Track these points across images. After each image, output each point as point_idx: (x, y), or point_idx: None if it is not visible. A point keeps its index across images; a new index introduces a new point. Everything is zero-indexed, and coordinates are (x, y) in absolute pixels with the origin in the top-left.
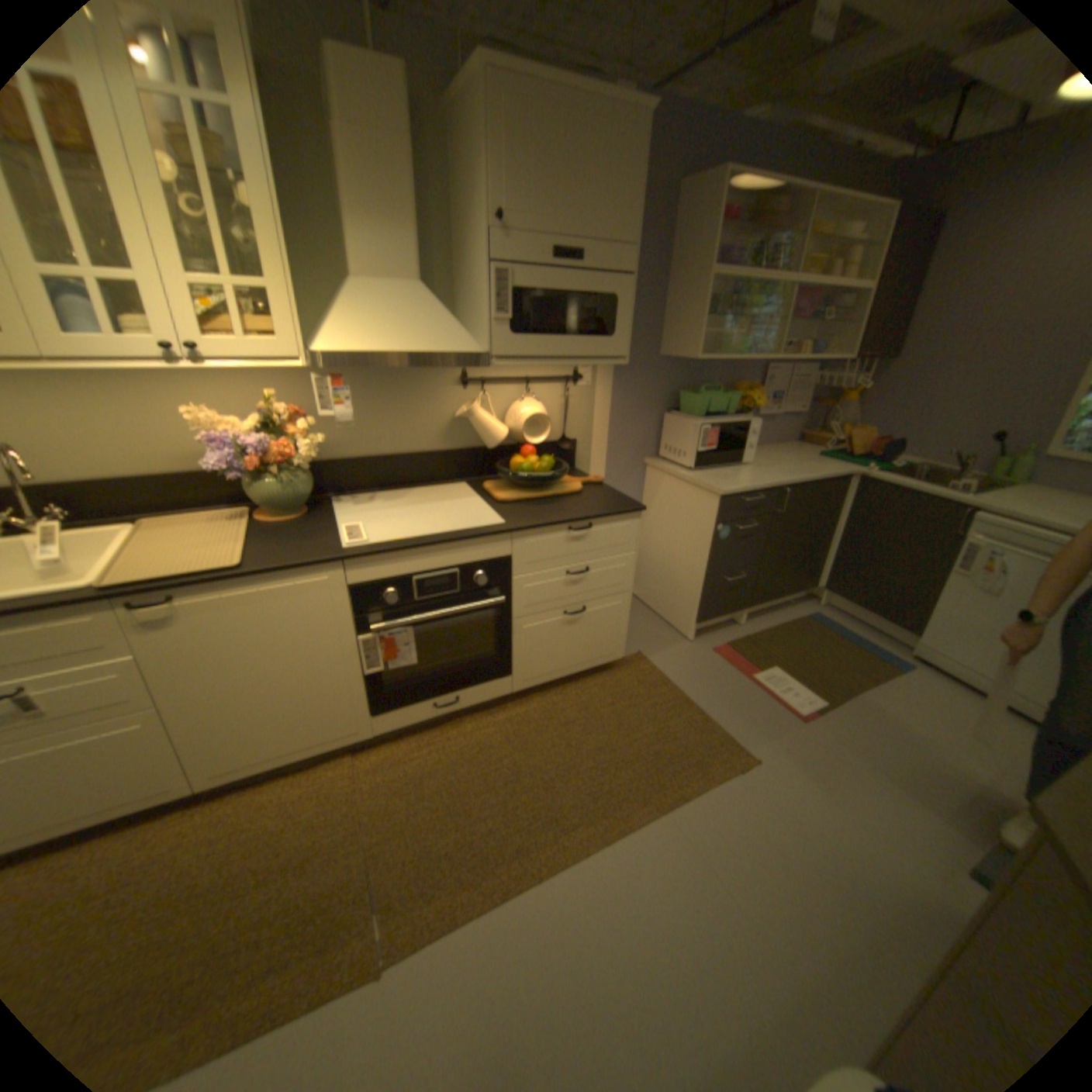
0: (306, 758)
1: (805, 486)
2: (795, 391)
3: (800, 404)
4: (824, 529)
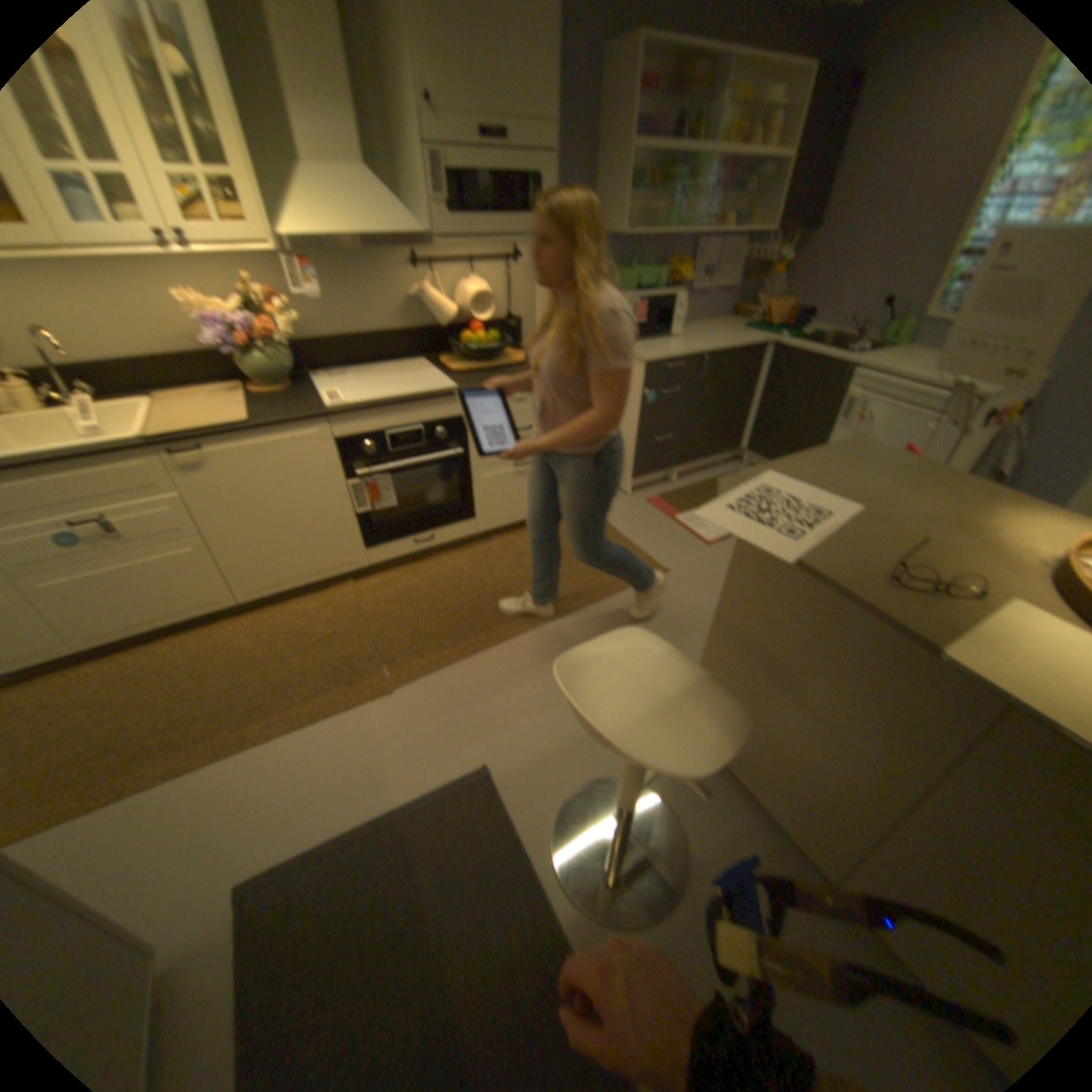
0: (321, 582)
1: (724, 354)
2: (727, 266)
3: (732, 279)
4: (744, 395)
